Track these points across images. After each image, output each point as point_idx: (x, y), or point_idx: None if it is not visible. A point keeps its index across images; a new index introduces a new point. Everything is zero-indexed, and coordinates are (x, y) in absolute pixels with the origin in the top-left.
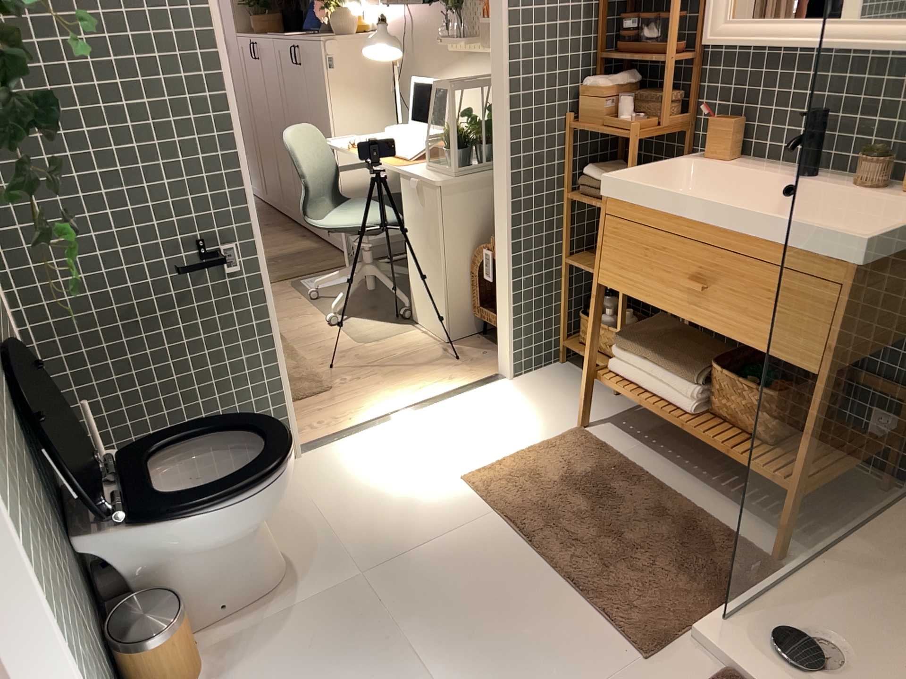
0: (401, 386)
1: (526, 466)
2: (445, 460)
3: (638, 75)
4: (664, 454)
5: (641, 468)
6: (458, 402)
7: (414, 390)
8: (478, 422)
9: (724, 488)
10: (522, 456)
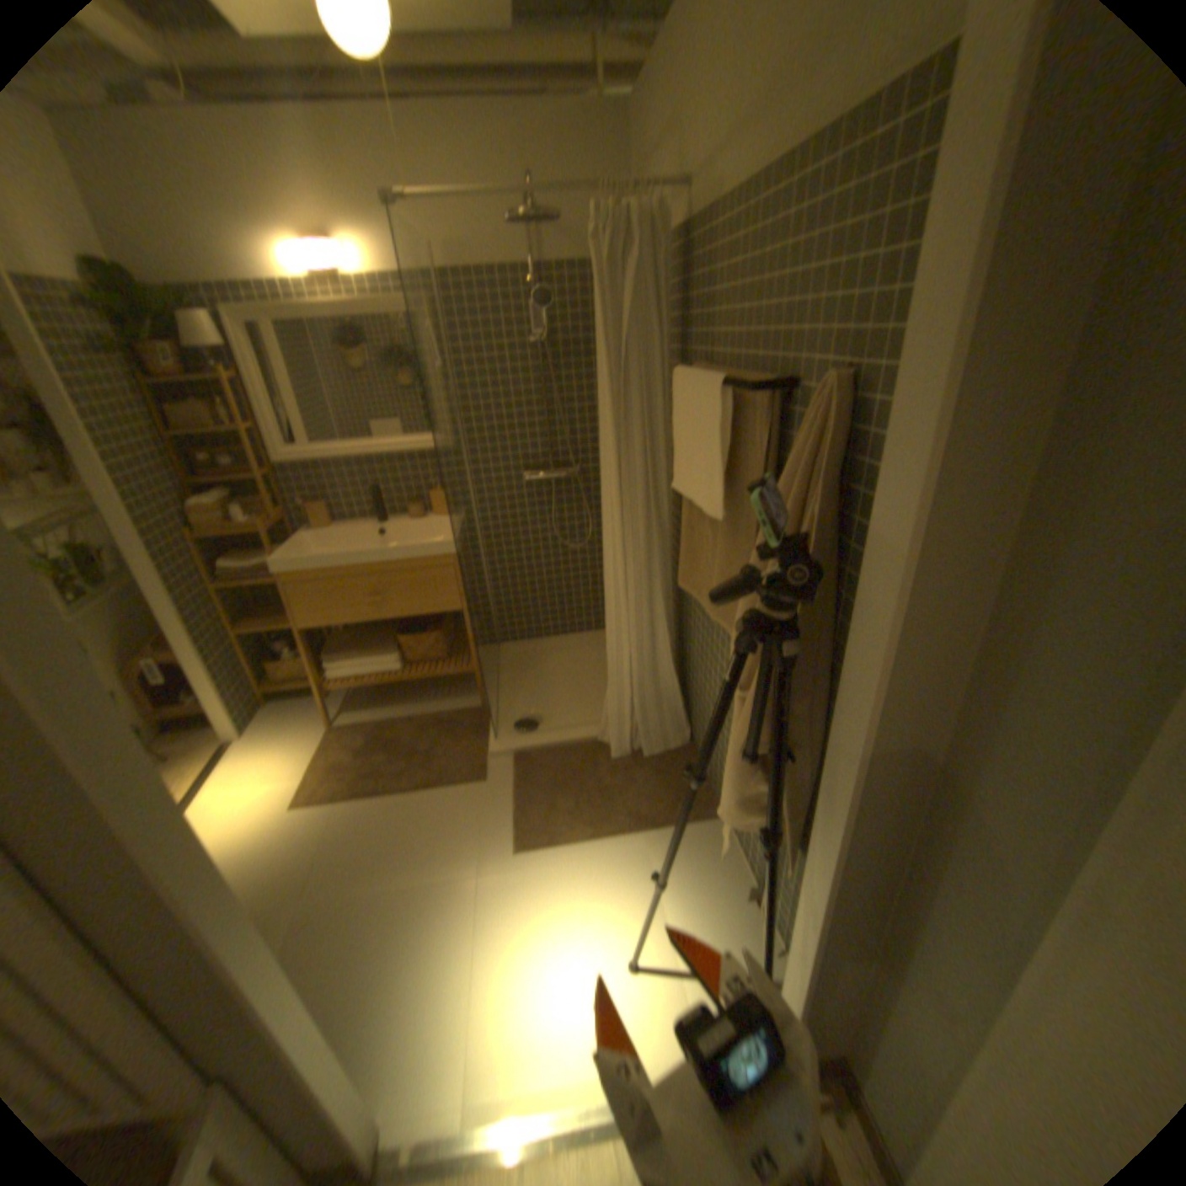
0: None
1: (321, 772)
2: (258, 816)
3: (216, 492)
4: (390, 708)
5: (387, 722)
6: (212, 785)
7: None
8: (249, 781)
9: (432, 700)
10: (311, 770)
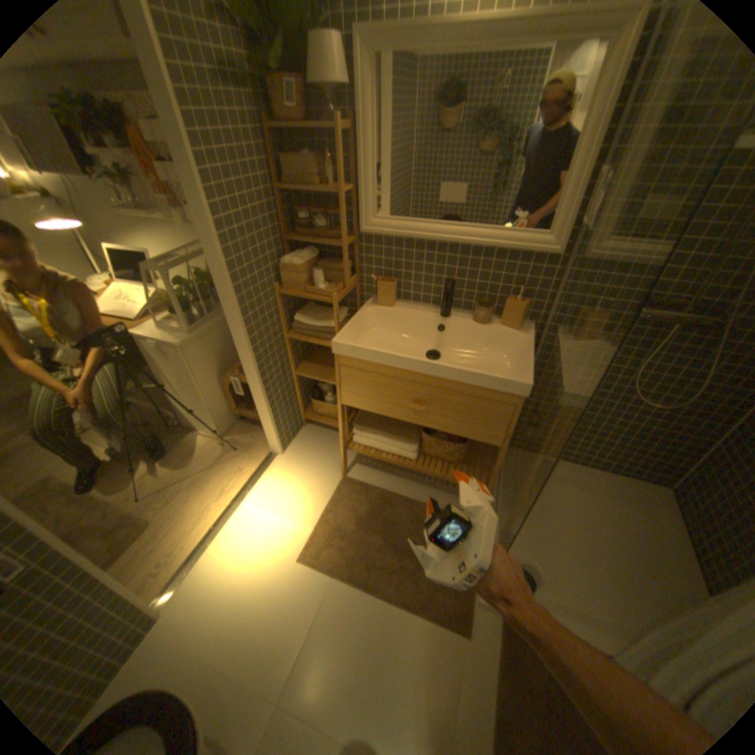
0: (206, 494)
1: (330, 526)
2: (277, 551)
3: (310, 245)
4: (396, 476)
5: (391, 493)
6: (257, 492)
7: (219, 494)
8: (280, 503)
9: (433, 484)
10: (324, 520)
